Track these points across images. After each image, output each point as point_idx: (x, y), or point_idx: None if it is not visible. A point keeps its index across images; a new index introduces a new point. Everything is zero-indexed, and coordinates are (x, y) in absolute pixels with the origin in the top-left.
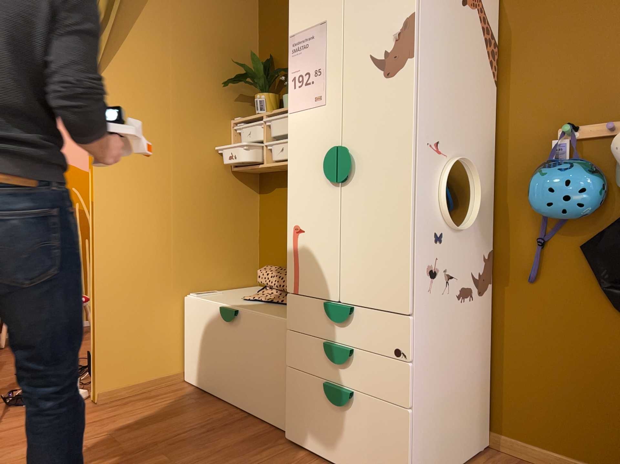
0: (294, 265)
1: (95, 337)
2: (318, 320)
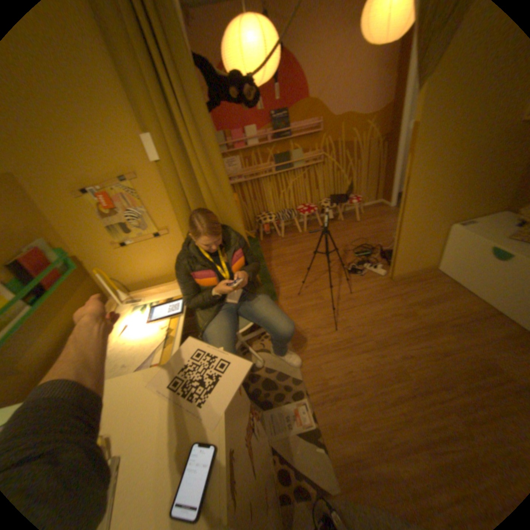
0: None
1: (397, 252)
2: None
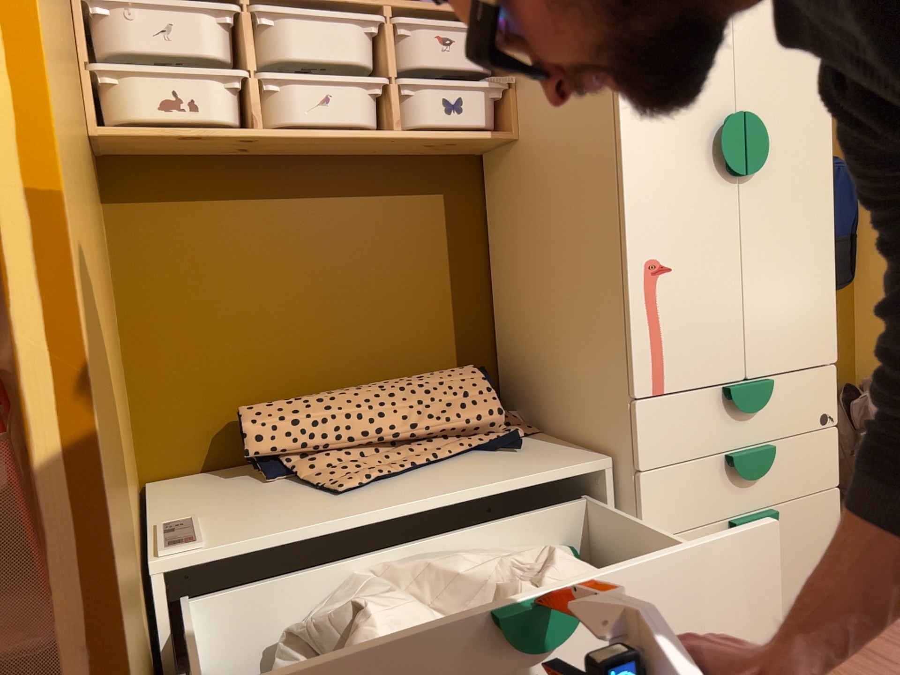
0: (652, 341)
1: None
2: (708, 425)
